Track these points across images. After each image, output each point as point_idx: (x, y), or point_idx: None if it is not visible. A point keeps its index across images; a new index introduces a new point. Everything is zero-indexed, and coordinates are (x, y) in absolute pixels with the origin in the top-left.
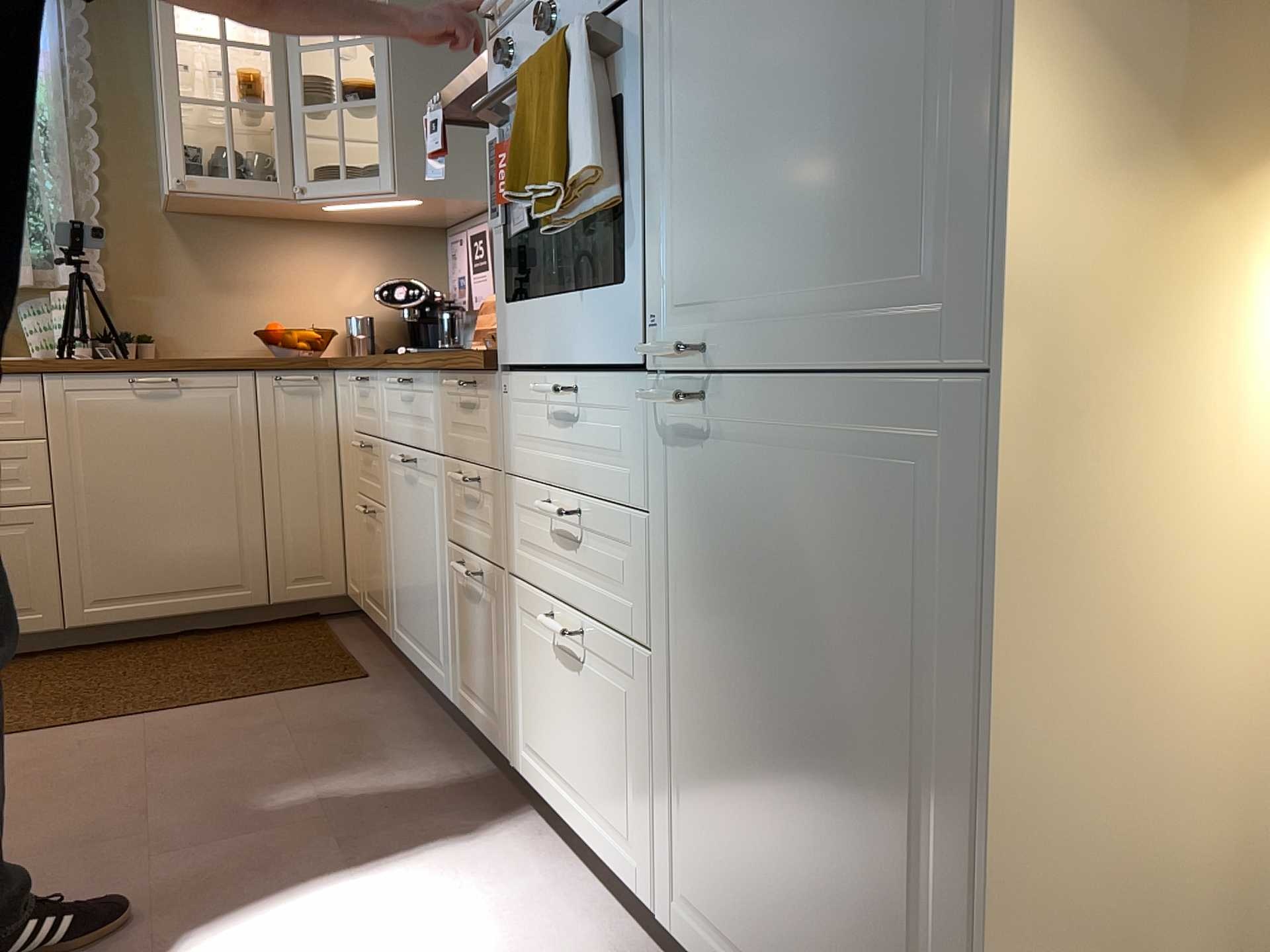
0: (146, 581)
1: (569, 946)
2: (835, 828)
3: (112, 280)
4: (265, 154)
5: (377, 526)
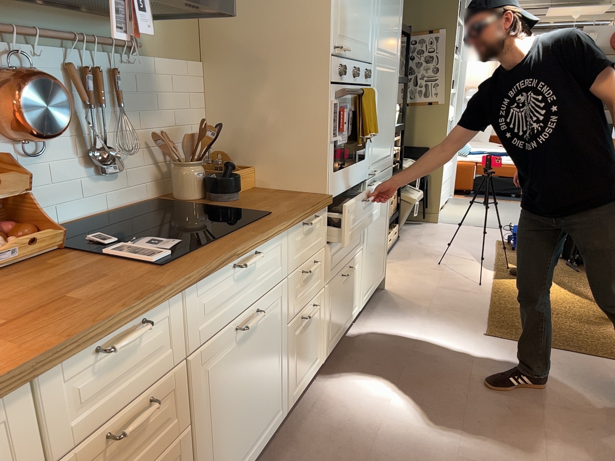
0: None
1: (363, 341)
2: (380, 241)
3: None
4: None
5: None
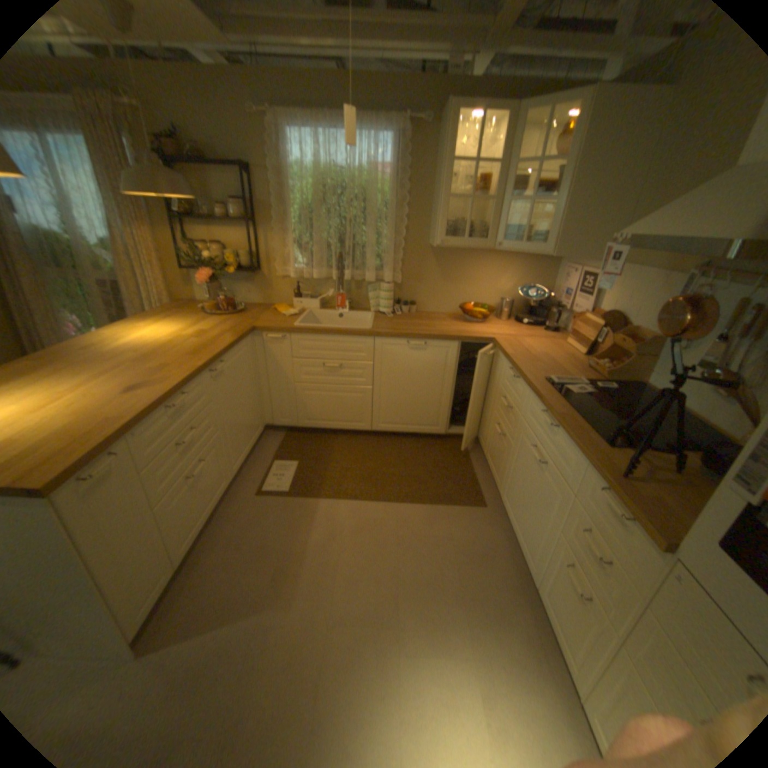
0: (401, 418)
1: None
2: None
3: (404, 276)
4: (484, 222)
5: (505, 443)
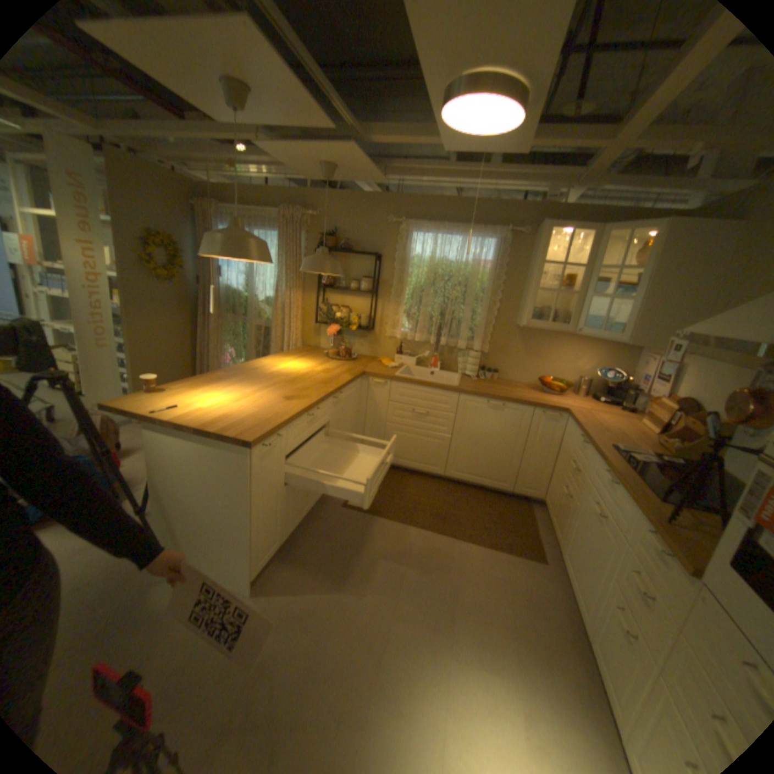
0: (473, 470)
1: None
2: None
3: (490, 347)
4: (567, 311)
5: (571, 504)
